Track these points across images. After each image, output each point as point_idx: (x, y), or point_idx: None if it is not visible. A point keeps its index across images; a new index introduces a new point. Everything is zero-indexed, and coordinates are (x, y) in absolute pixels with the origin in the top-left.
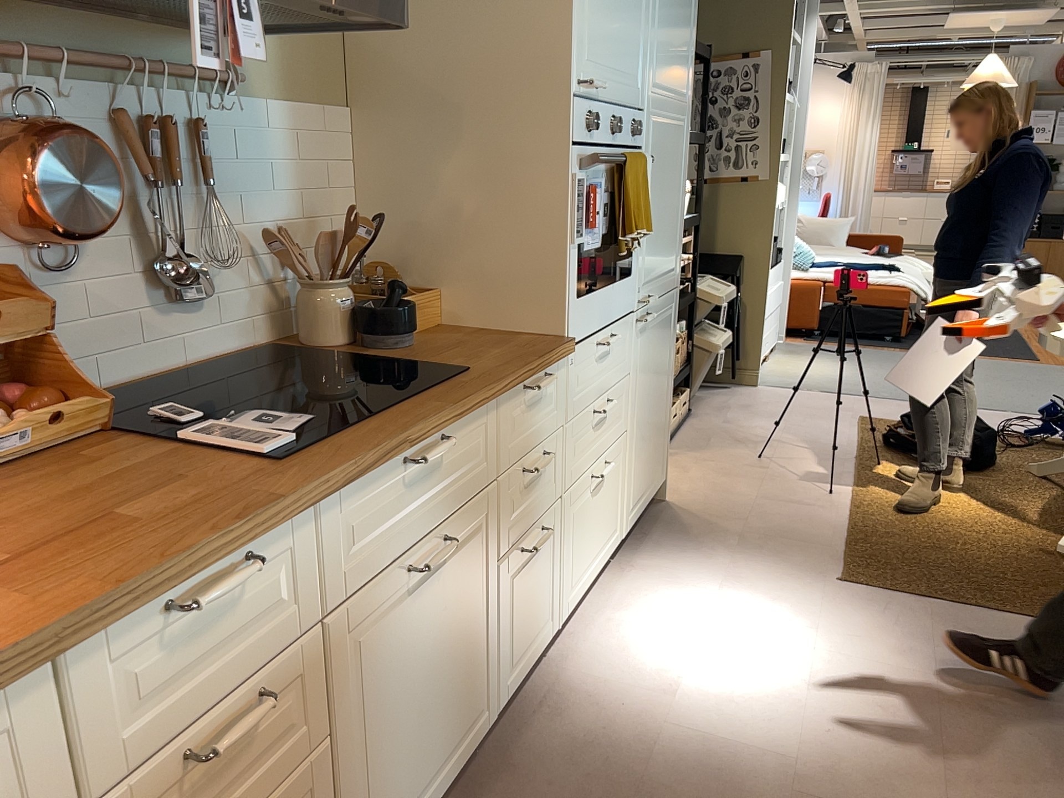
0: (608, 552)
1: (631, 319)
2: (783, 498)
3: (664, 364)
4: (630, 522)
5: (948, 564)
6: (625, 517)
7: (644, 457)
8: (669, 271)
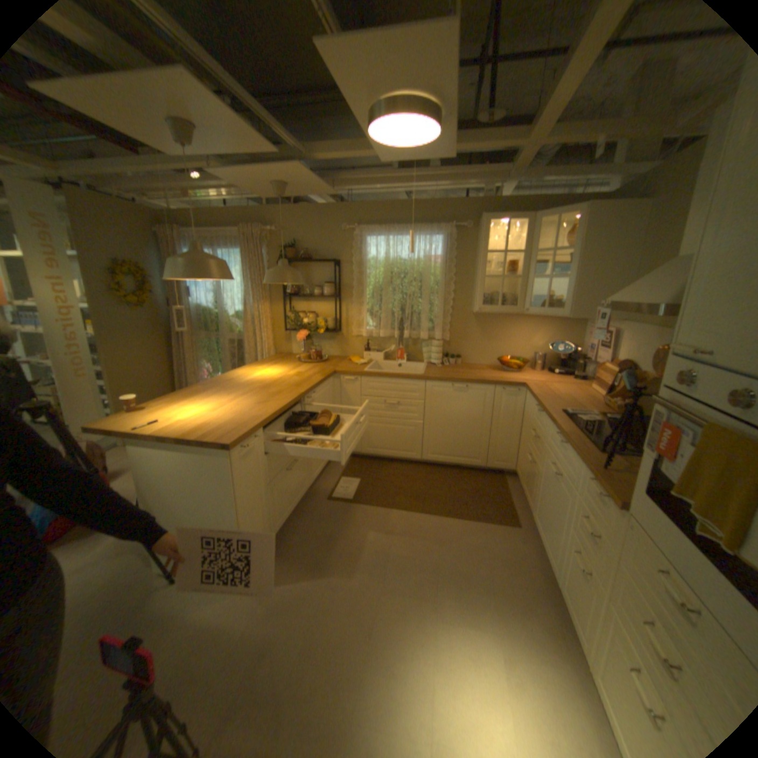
0: None
1: None
2: None
3: None
4: None
5: None
6: None
7: None
8: None
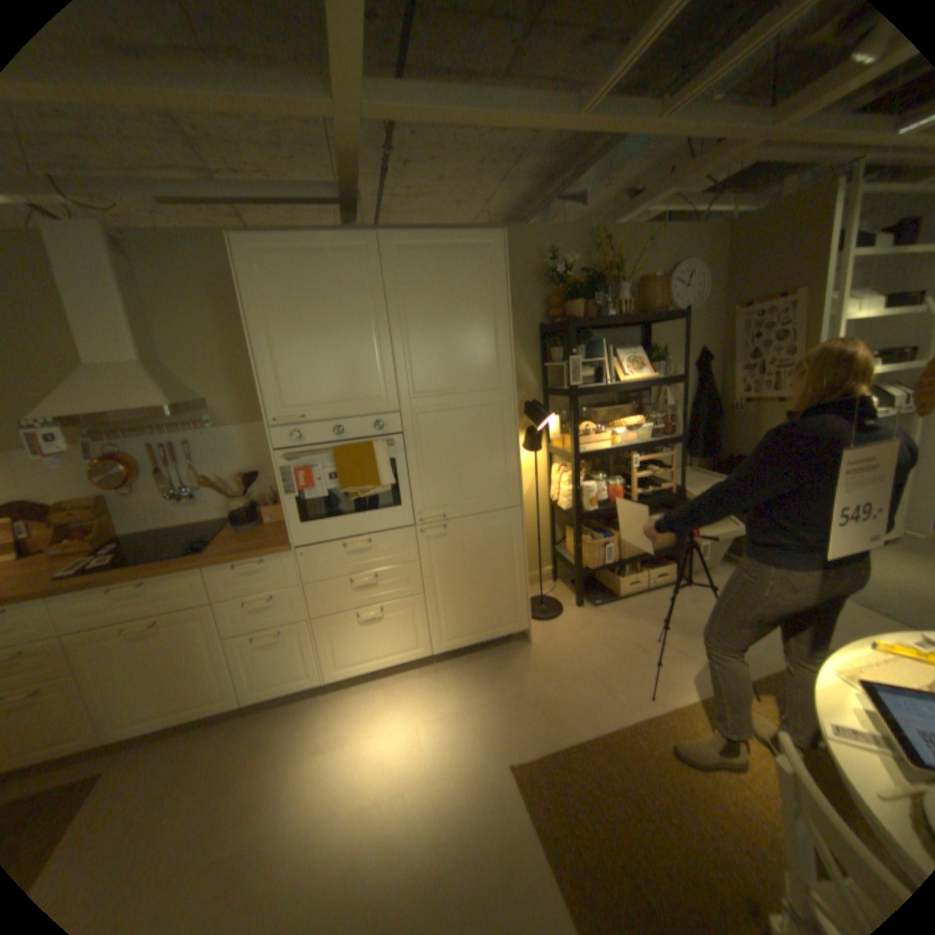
0: (401, 659)
1: (408, 530)
2: (608, 684)
3: (495, 556)
4: (443, 648)
5: (618, 830)
6: (432, 643)
7: (465, 611)
8: (490, 497)
